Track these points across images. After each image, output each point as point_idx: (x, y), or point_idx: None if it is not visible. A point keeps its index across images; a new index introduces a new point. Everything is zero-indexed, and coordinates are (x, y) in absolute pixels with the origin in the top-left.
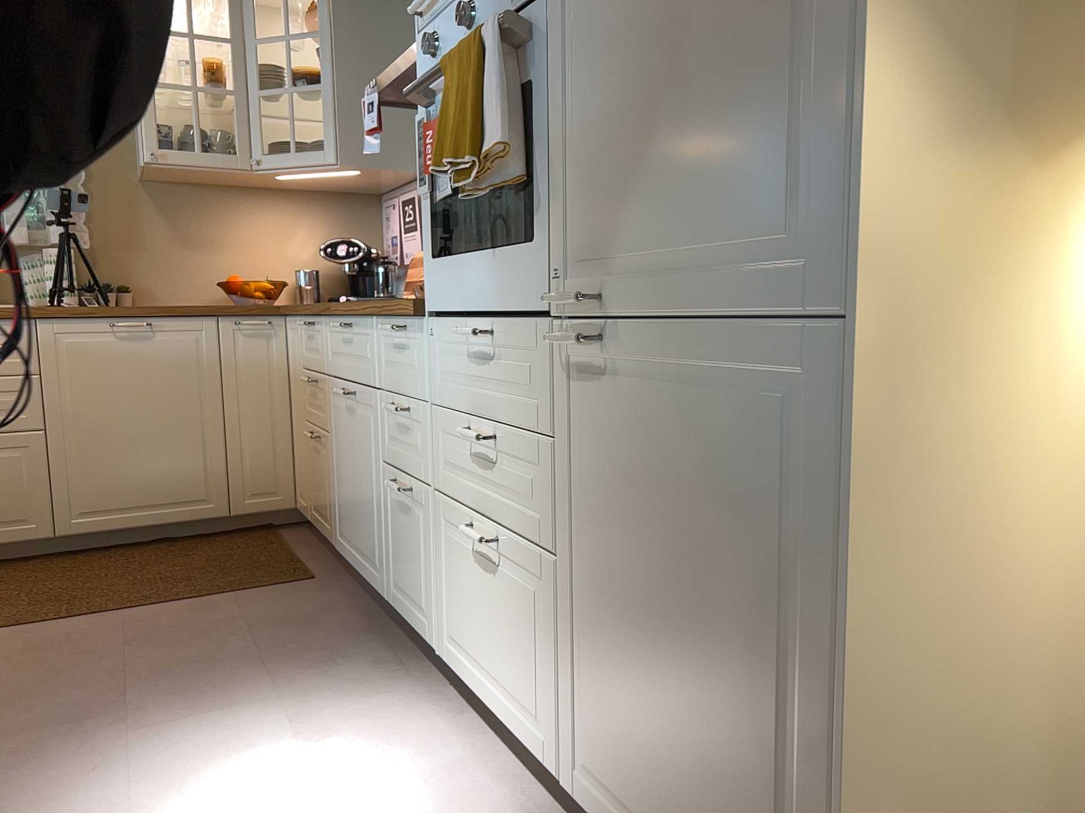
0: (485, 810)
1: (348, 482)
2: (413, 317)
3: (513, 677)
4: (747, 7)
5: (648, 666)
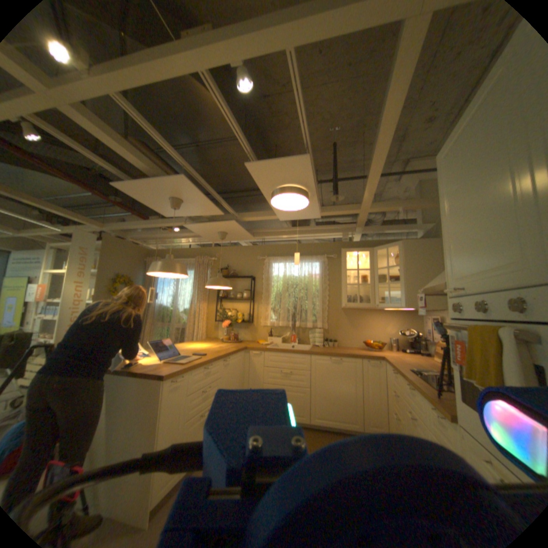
0: None
1: None
2: (448, 421)
3: None
4: None
5: None
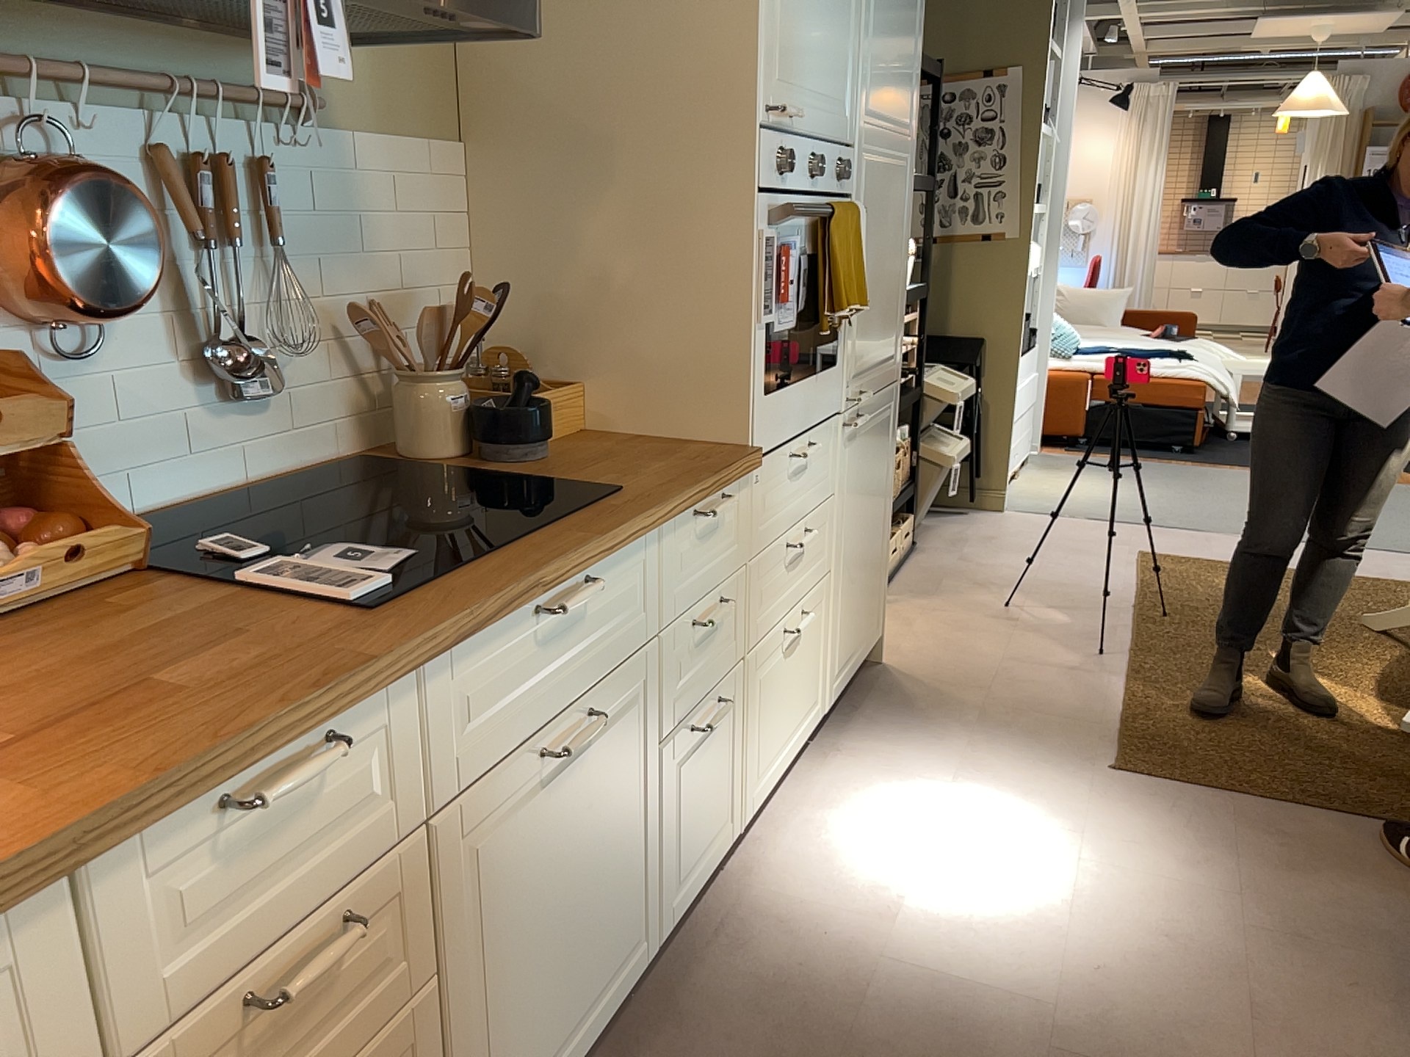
0: (831, 782)
1: (550, 934)
2: (753, 470)
3: (803, 698)
4: (891, 267)
5: (857, 568)
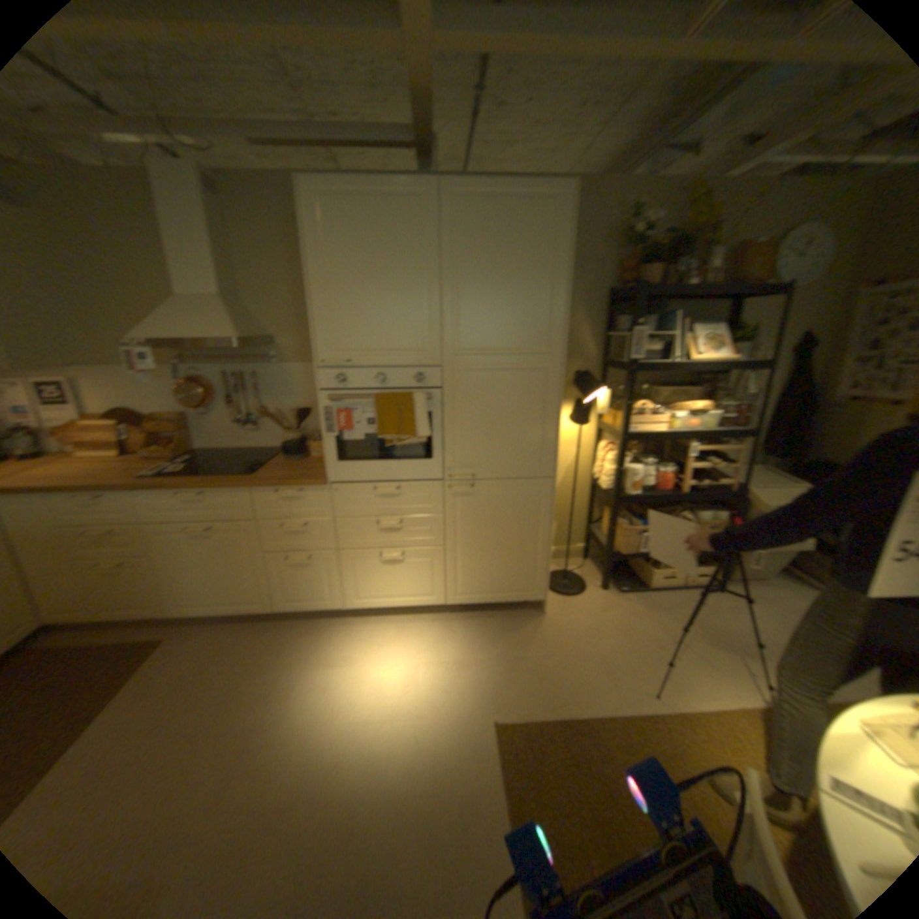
0: (418, 628)
1: (201, 574)
2: (321, 485)
3: (413, 587)
4: (525, 418)
5: (488, 555)
